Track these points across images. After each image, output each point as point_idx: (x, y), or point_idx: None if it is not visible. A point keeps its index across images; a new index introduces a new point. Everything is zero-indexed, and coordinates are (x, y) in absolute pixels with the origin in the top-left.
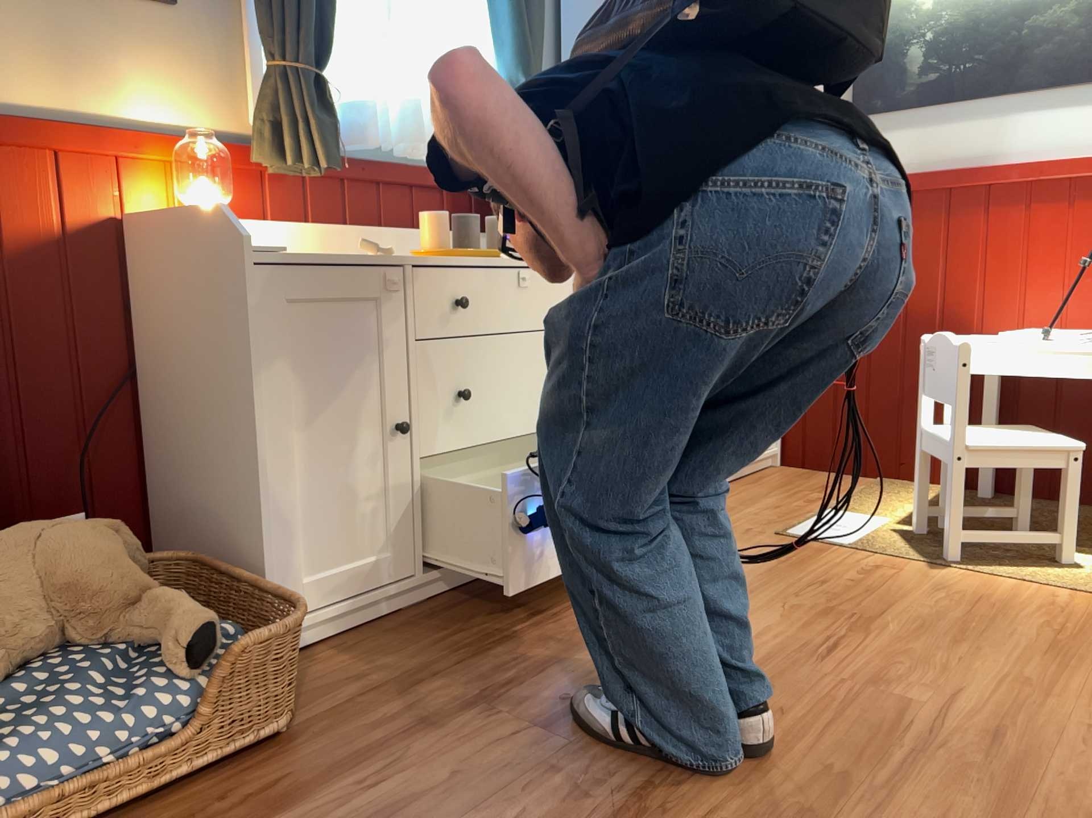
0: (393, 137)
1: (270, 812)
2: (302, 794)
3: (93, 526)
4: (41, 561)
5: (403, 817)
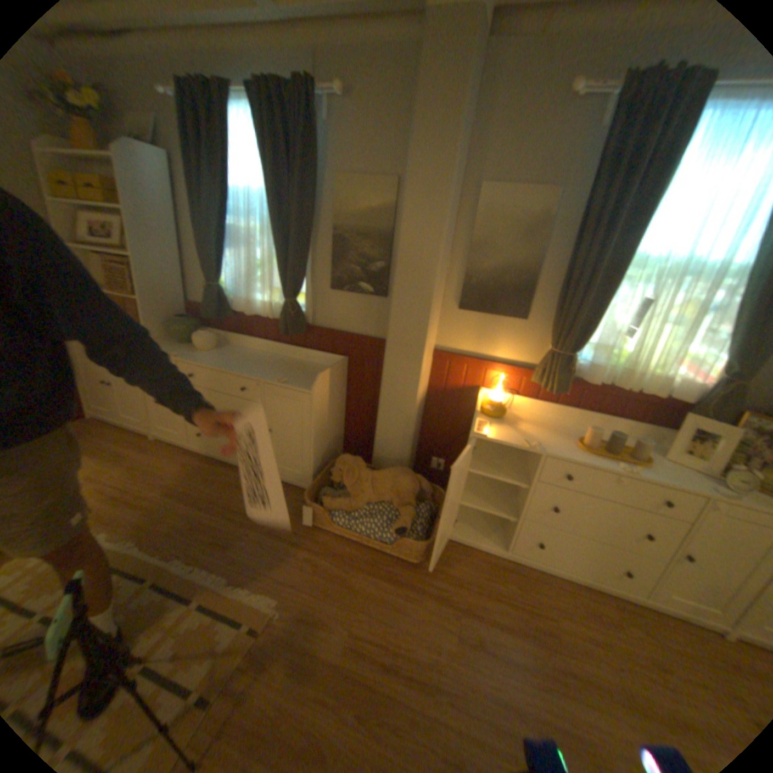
0: (617, 379)
1: (389, 581)
2: (398, 584)
3: (414, 479)
4: (395, 483)
5: (400, 616)
